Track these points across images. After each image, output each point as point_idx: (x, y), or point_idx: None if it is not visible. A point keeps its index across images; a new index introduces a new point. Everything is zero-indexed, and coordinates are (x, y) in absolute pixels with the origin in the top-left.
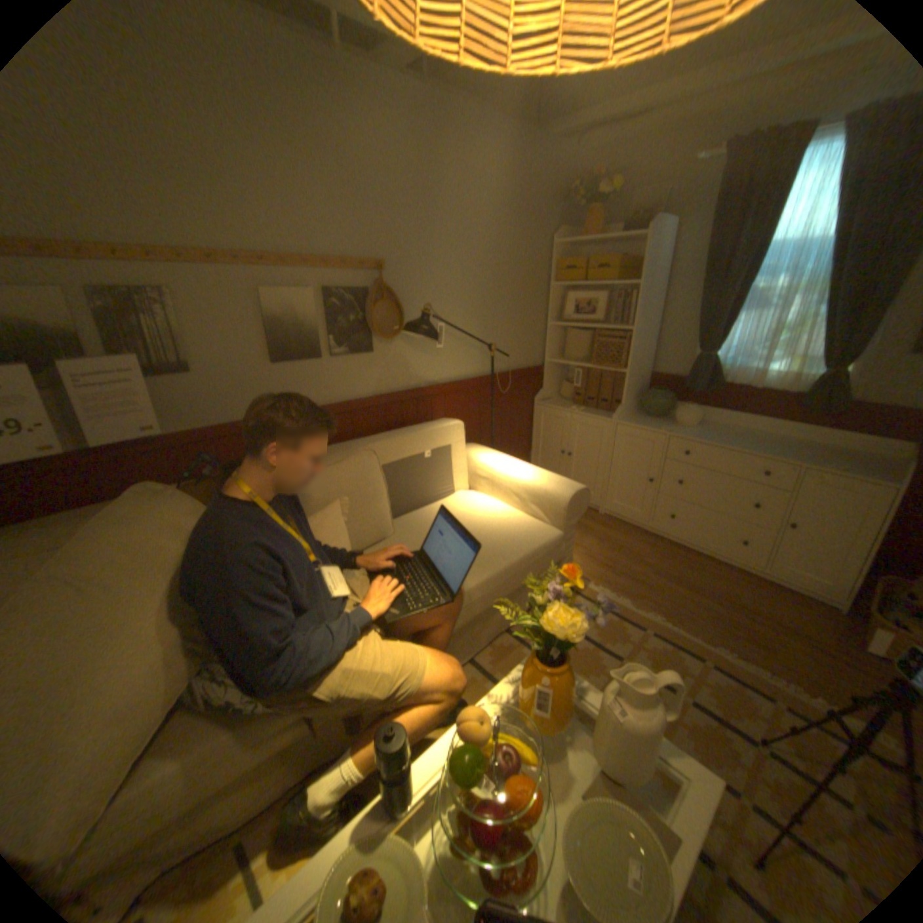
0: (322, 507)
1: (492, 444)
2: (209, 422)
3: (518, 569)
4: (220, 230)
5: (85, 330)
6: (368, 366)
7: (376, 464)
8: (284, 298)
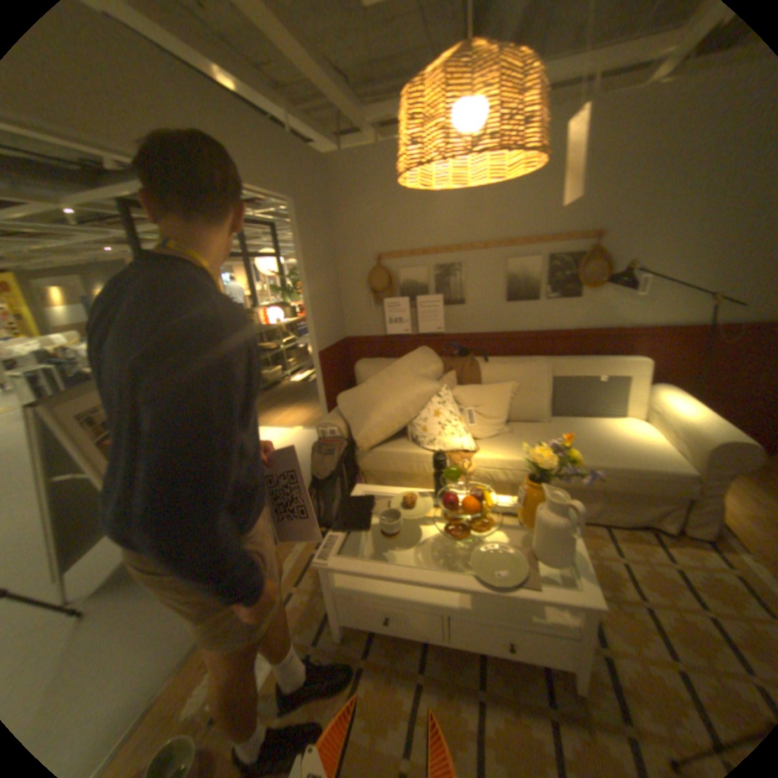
0: (496, 384)
1: (715, 394)
2: (467, 330)
3: (618, 475)
4: (493, 230)
5: (429, 284)
6: (574, 307)
7: (544, 370)
8: (520, 263)
